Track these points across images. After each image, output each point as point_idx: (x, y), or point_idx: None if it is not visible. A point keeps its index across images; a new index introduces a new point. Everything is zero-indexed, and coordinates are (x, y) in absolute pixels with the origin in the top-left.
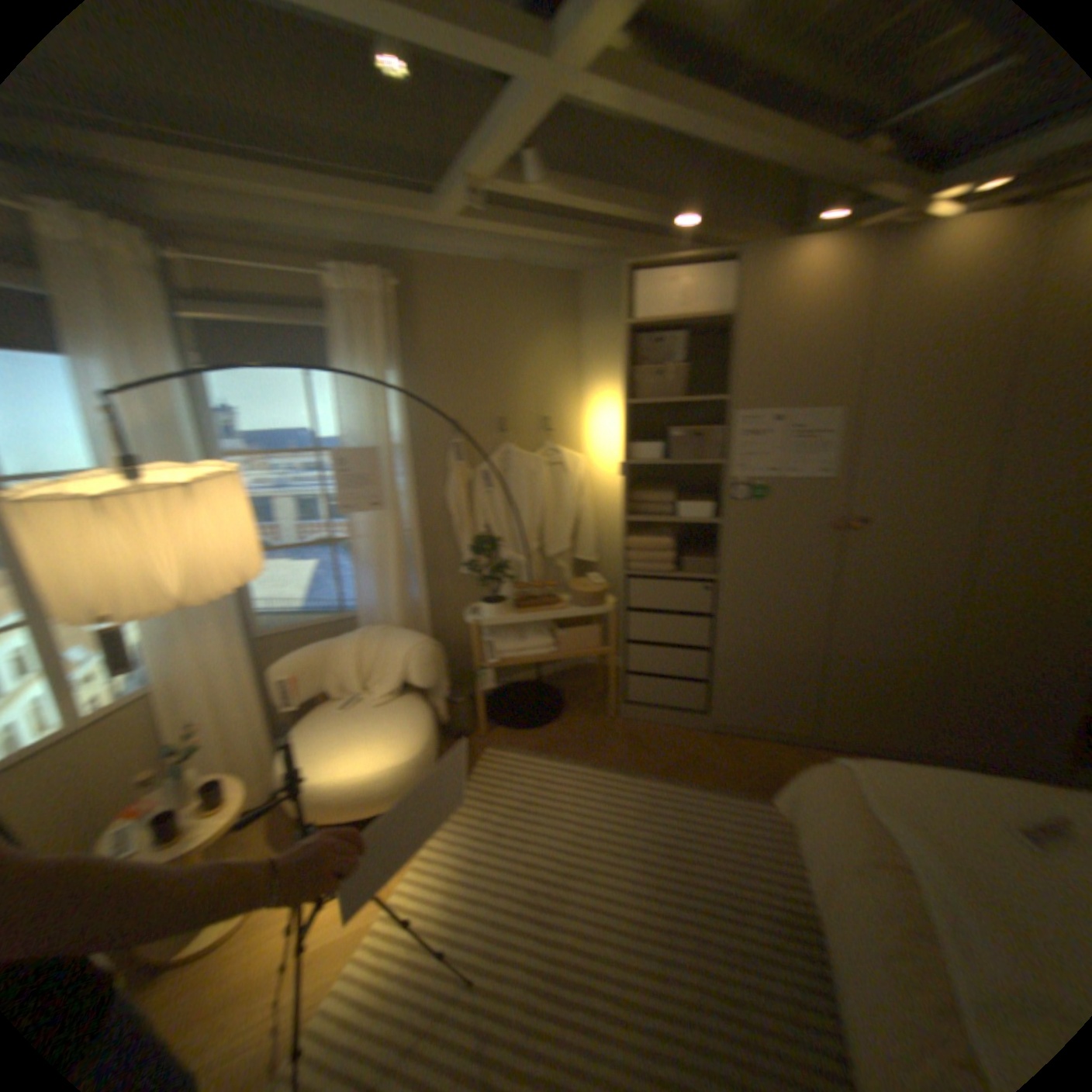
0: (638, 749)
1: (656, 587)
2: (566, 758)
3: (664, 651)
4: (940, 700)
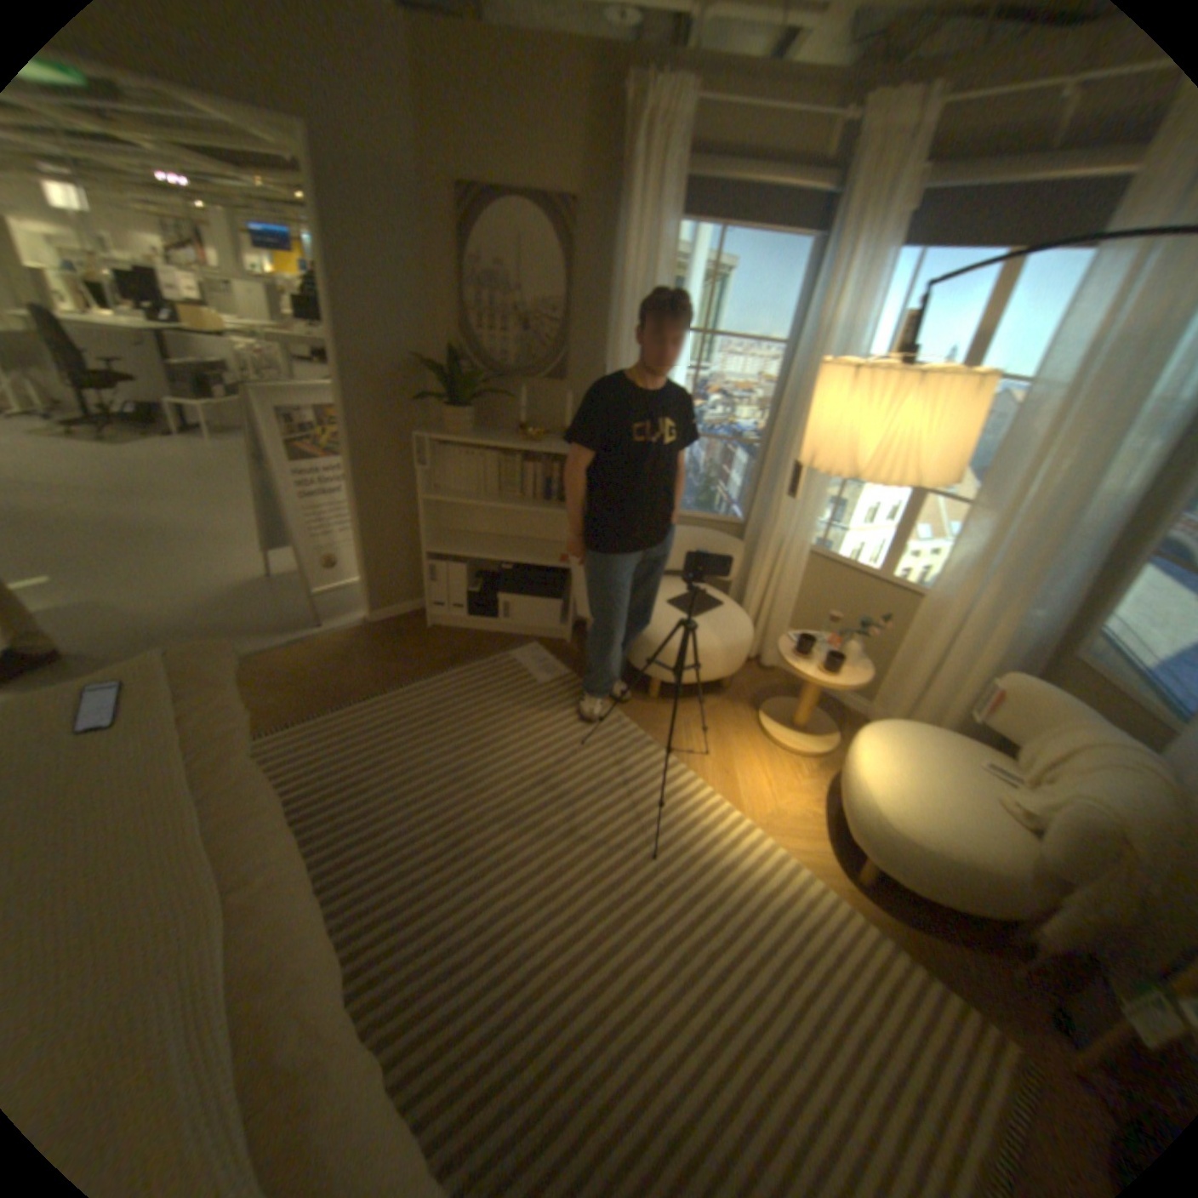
0: None
1: None
2: None
3: None
4: None
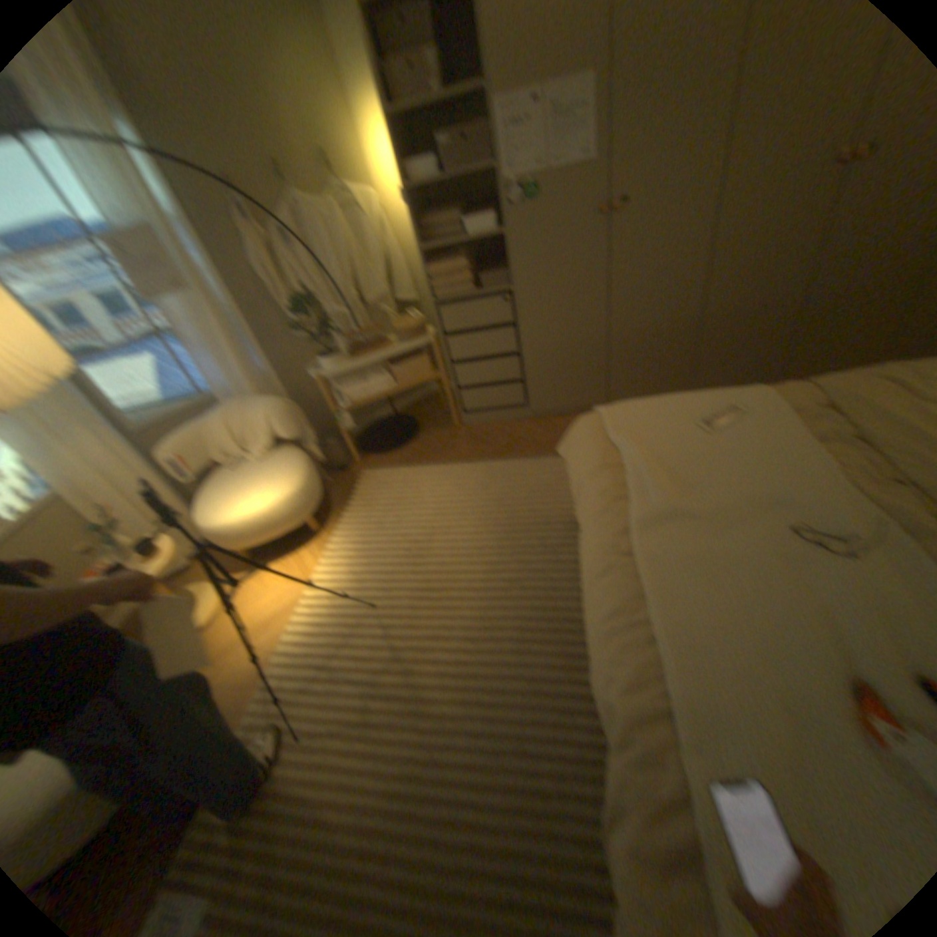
0: (477, 446)
1: (463, 311)
2: (424, 465)
3: (482, 365)
4: (692, 350)
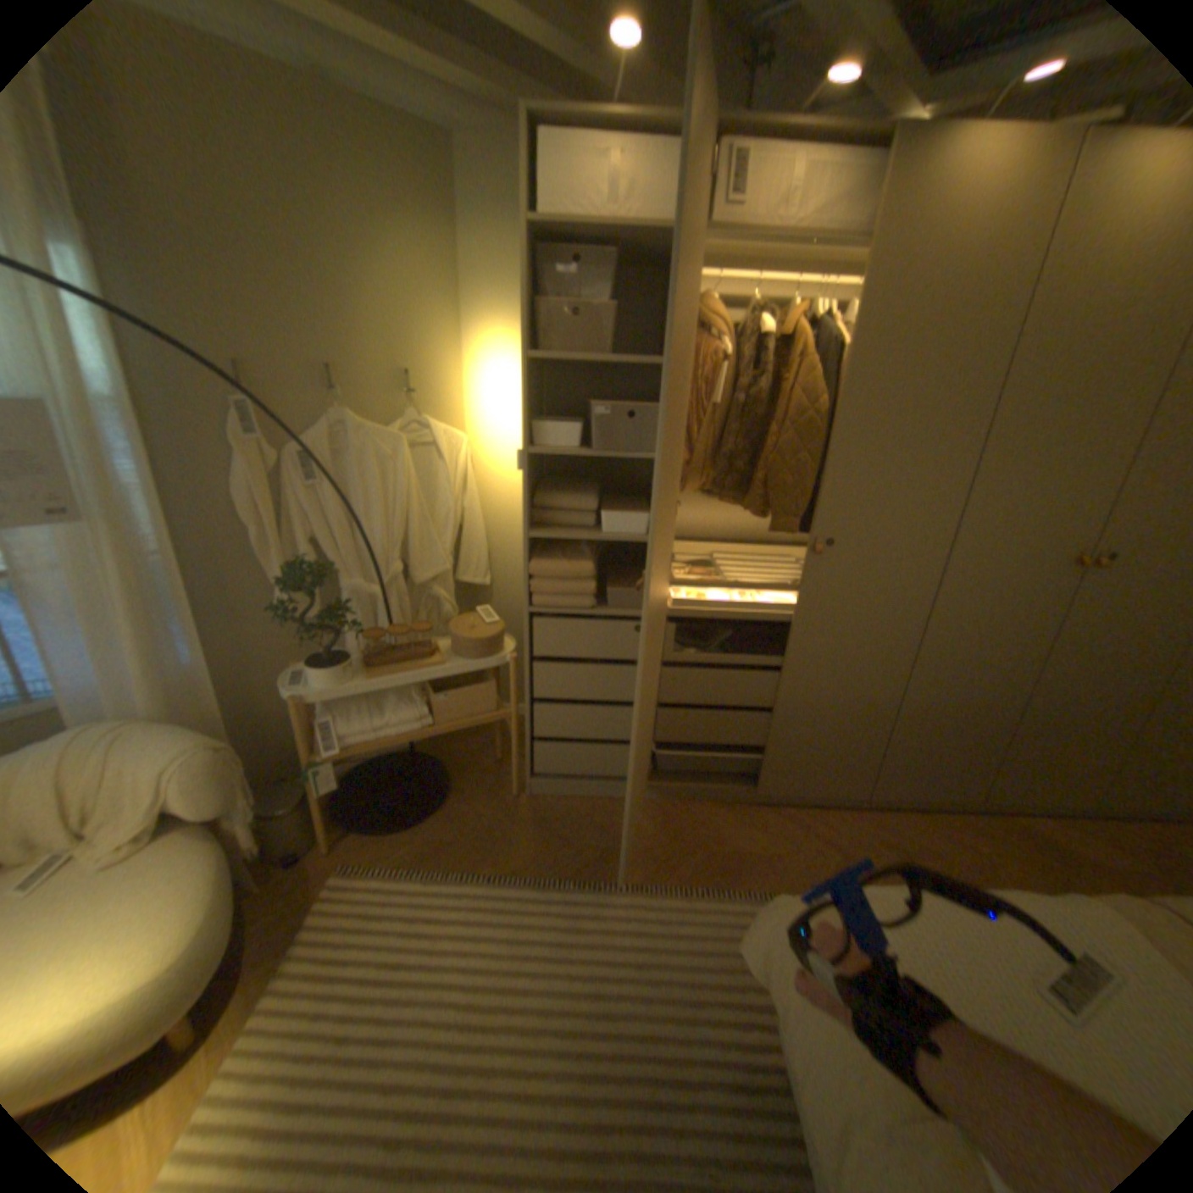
0: (546, 840)
1: (568, 629)
2: (446, 871)
3: (579, 709)
4: (882, 743)
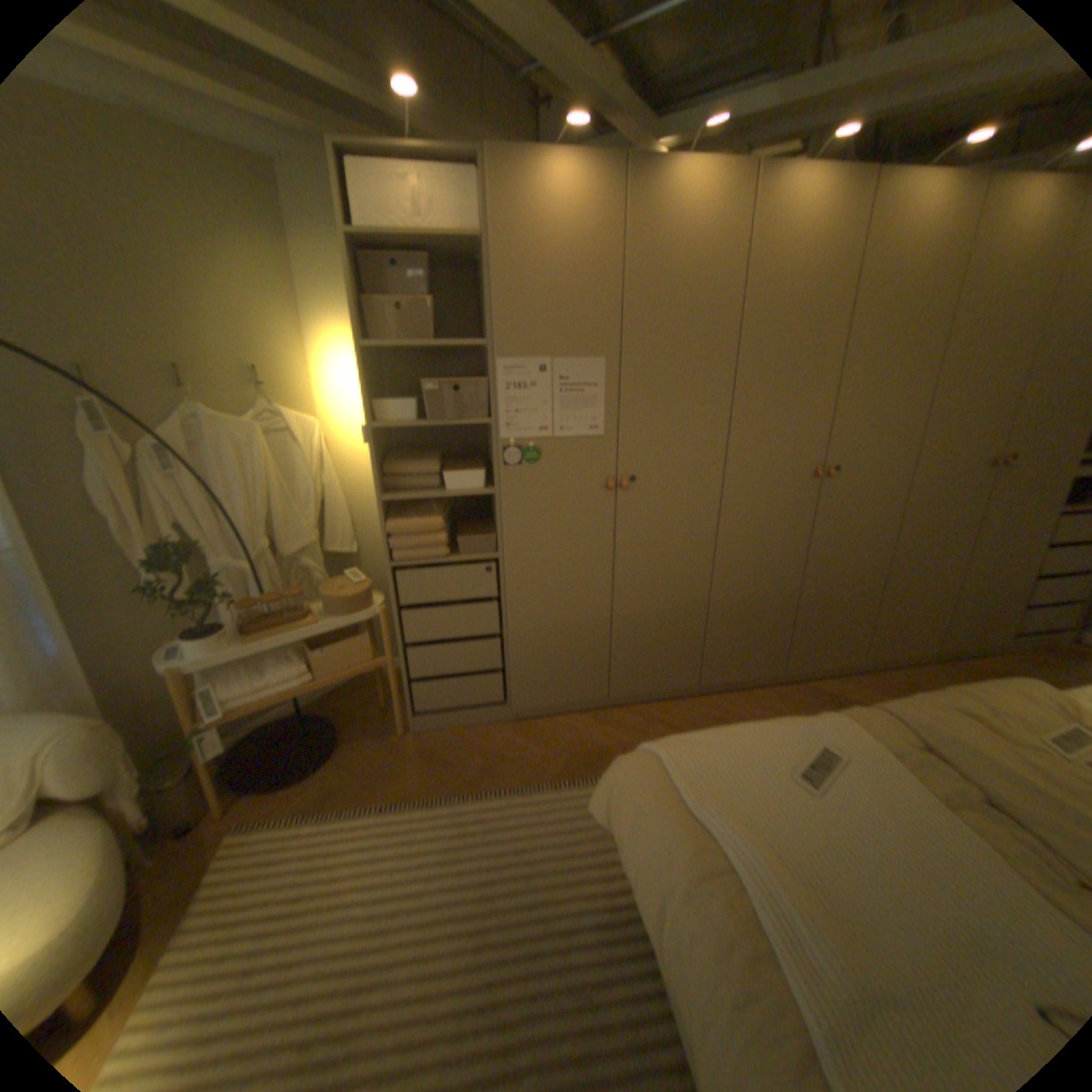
0: (431, 767)
1: (428, 576)
2: (341, 810)
3: (447, 646)
4: (700, 637)
